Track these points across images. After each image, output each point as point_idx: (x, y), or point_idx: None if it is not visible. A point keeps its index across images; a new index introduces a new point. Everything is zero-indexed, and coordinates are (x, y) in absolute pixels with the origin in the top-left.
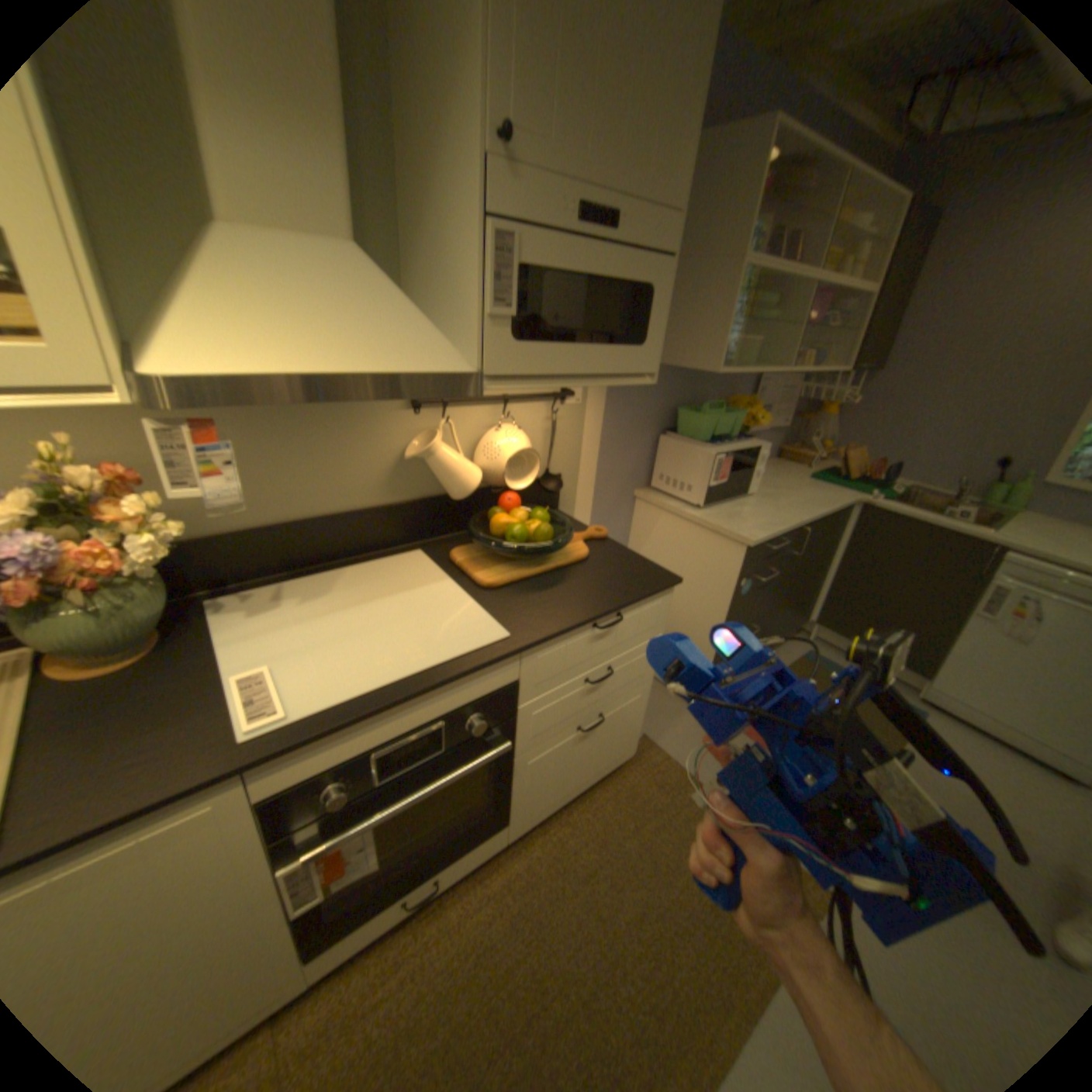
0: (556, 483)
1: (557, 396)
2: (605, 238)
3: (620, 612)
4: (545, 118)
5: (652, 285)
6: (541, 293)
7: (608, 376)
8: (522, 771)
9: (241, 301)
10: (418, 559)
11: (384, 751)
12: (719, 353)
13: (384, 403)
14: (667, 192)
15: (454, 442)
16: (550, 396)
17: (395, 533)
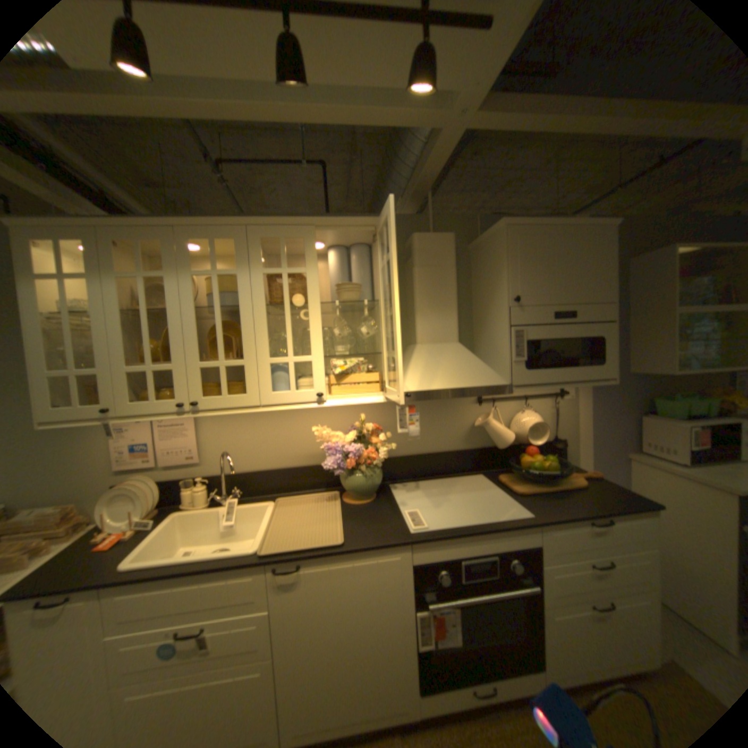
0: (563, 445)
1: (558, 396)
2: (570, 324)
3: (613, 522)
4: (534, 291)
5: (603, 338)
6: (539, 351)
7: (583, 383)
8: (552, 626)
9: (425, 369)
10: (481, 481)
11: (469, 565)
12: (676, 364)
13: (465, 402)
14: (603, 299)
15: (499, 420)
16: (553, 396)
17: (469, 466)
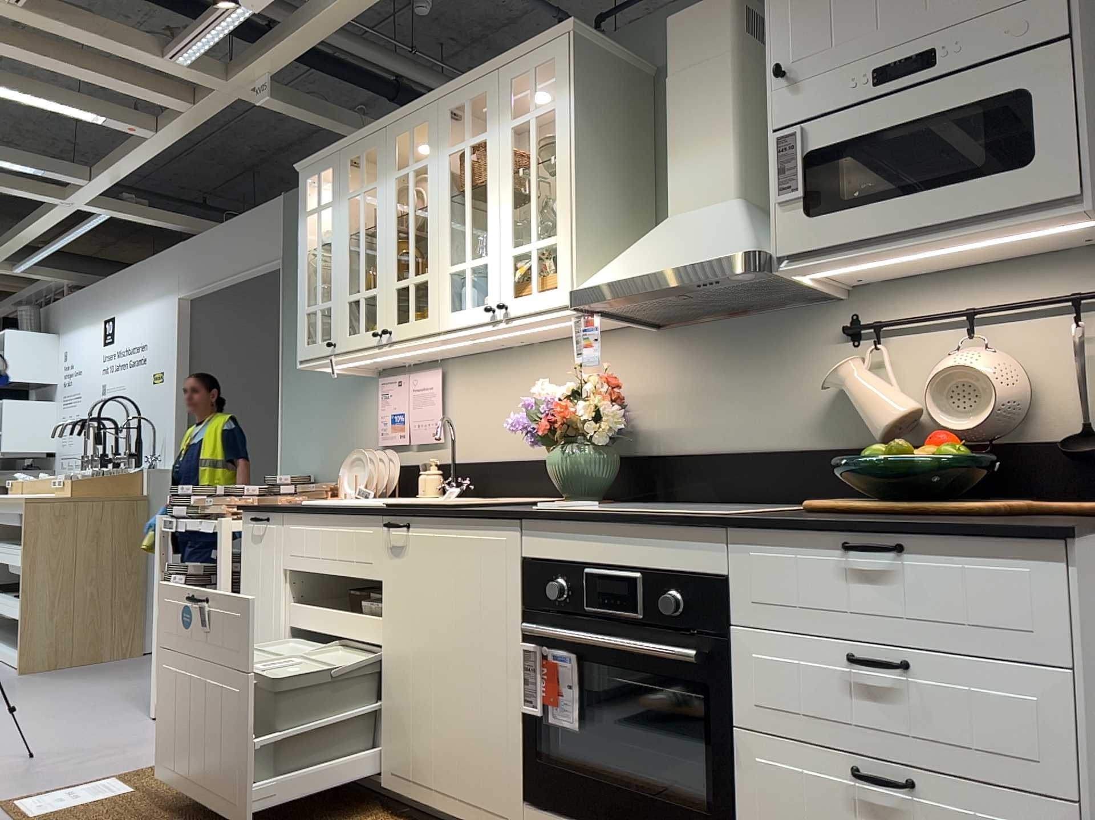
0: (1094, 444)
1: None
2: (925, 84)
3: (905, 544)
4: (819, 42)
5: (1019, 92)
6: (837, 168)
7: (970, 223)
8: (751, 768)
9: (636, 252)
10: None
11: (595, 574)
12: None
13: (818, 337)
14: None
15: (903, 378)
16: (1056, 299)
17: (823, 485)
